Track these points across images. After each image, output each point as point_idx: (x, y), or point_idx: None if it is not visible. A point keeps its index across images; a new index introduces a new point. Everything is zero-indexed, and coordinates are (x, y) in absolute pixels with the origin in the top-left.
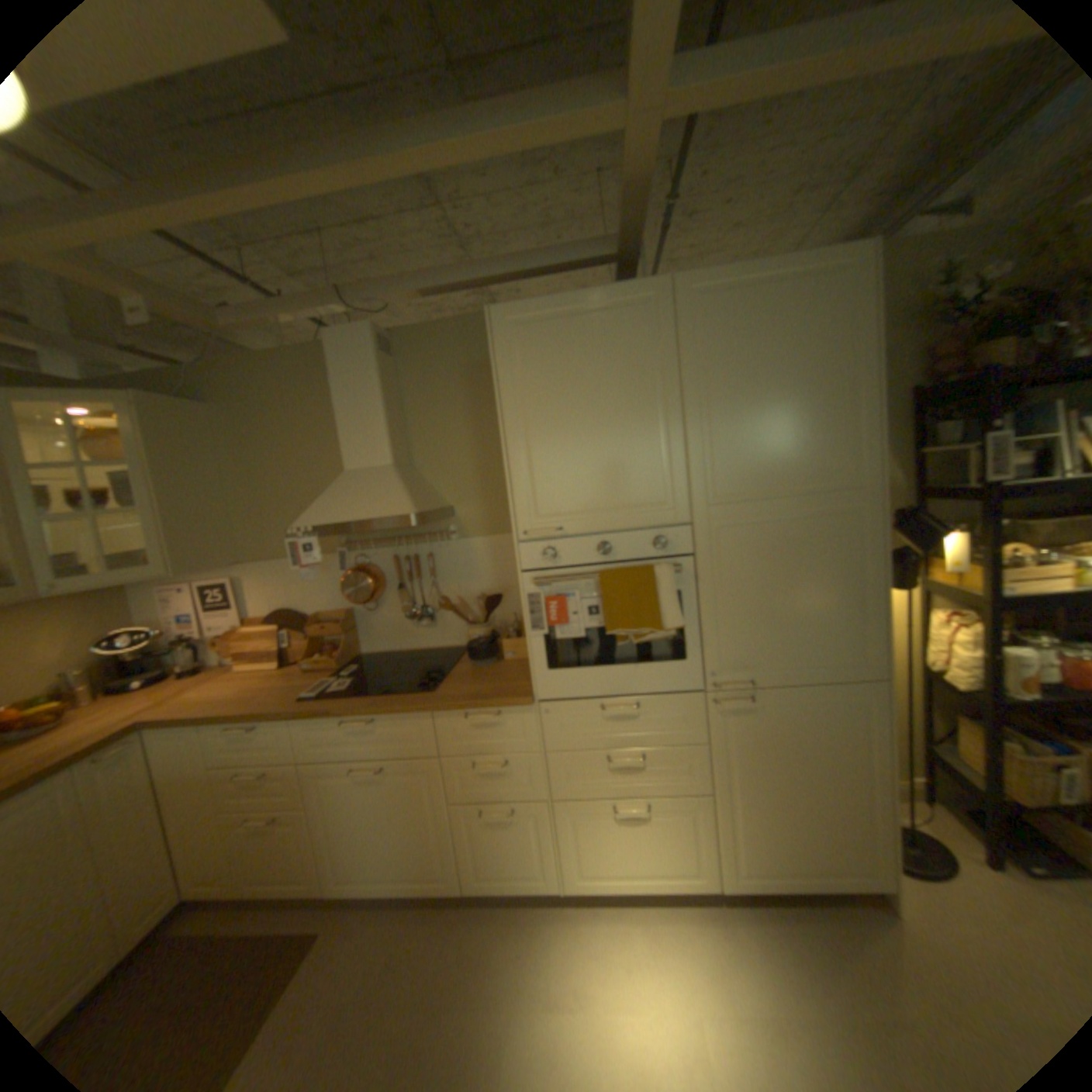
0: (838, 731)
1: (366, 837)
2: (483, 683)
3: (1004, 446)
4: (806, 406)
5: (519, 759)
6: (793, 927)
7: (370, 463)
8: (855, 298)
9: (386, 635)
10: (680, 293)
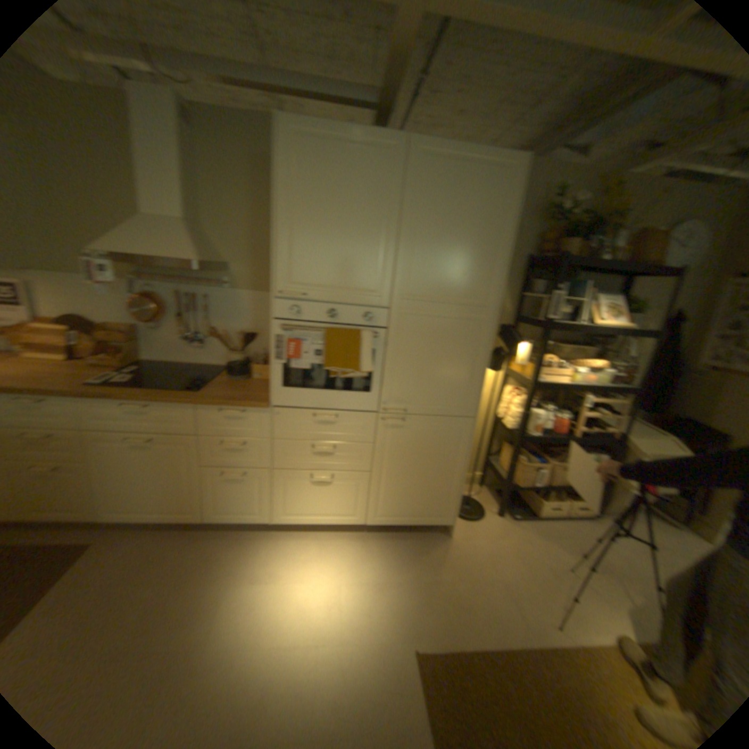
0: (442, 441)
1: (130, 485)
2: (232, 391)
3: (559, 300)
4: (466, 250)
5: (251, 442)
6: (397, 541)
7: (157, 212)
8: (507, 189)
9: (158, 350)
10: (409, 150)
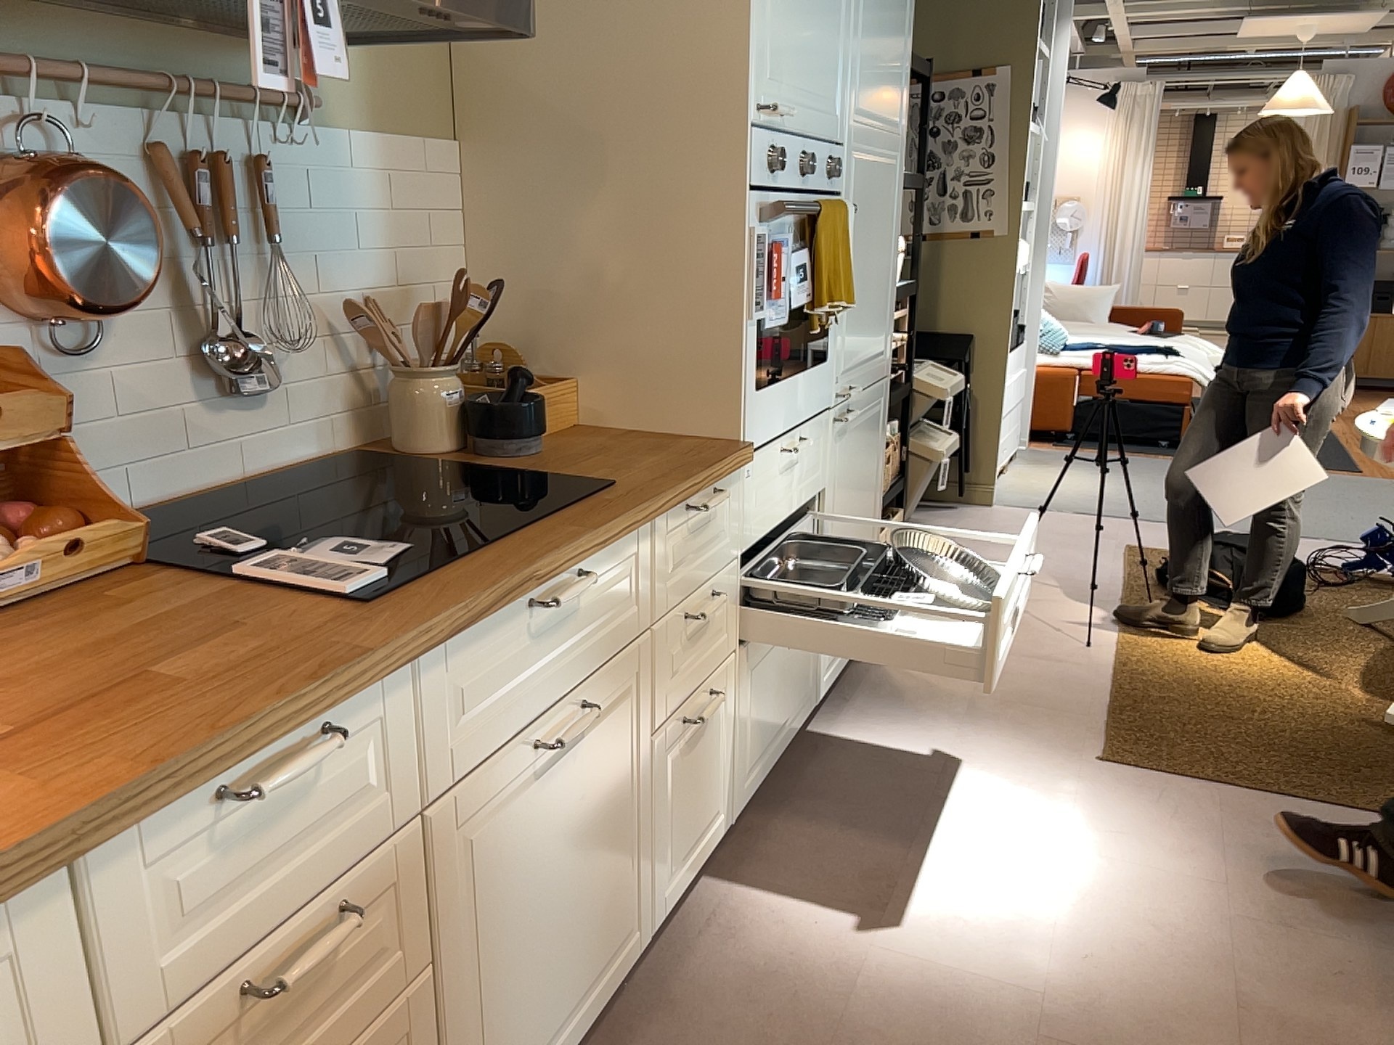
0: (872, 442)
1: (541, 928)
2: (629, 457)
3: None
4: (894, 16)
5: (721, 582)
6: (849, 705)
7: None
8: None
9: (114, 450)
10: None
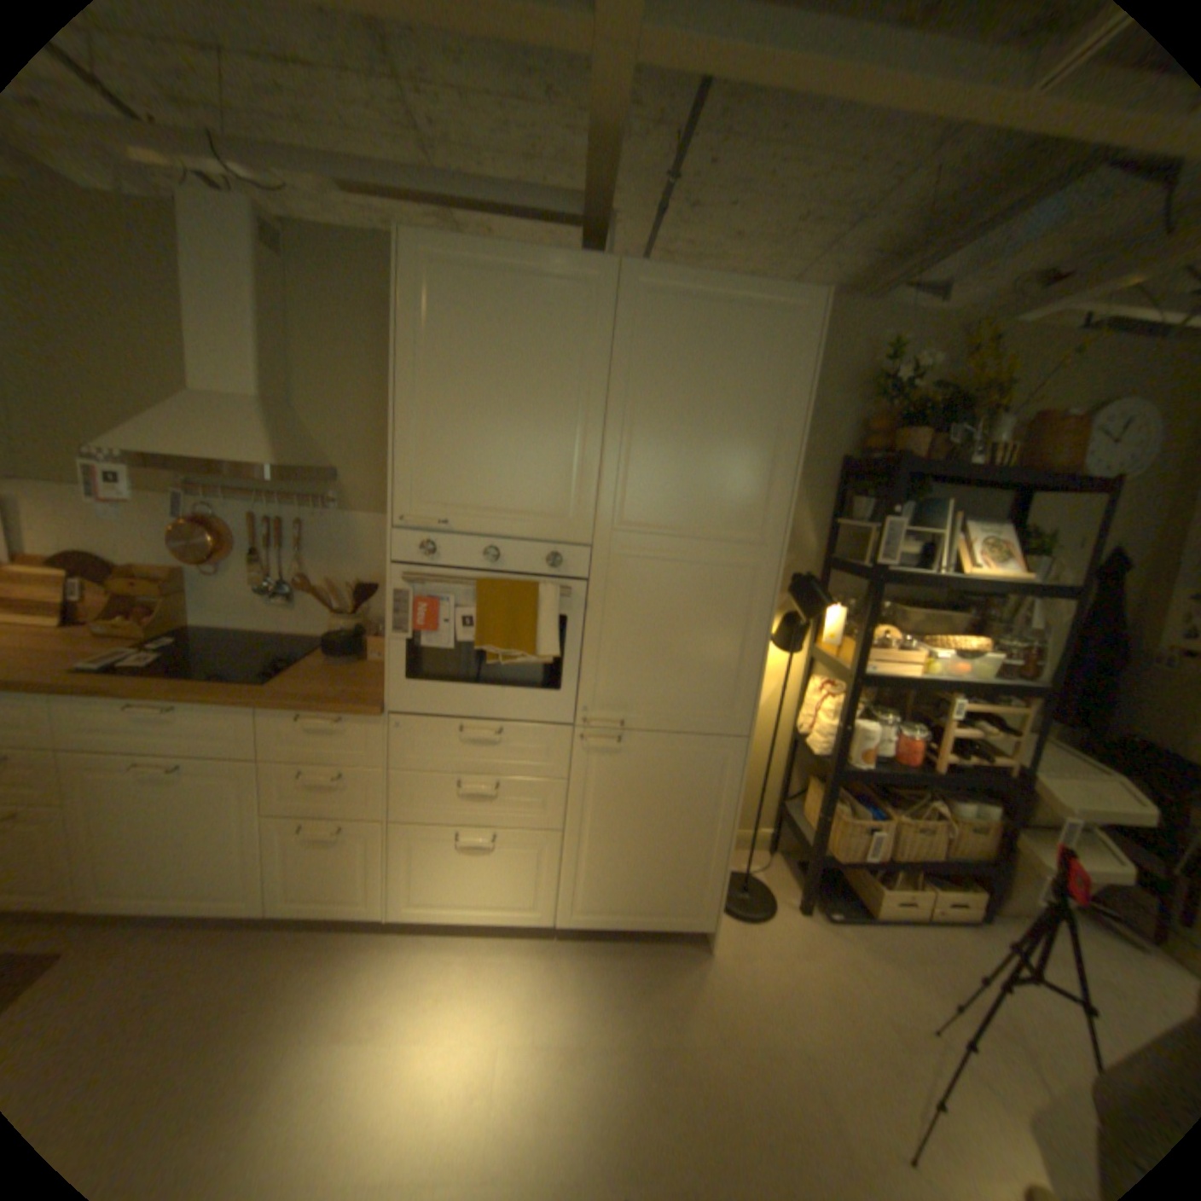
0: (692, 780)
1: (145, 845)
2: (328, 684)
3: (900, 533)
4: (727, 448)
5: (354, 774)
6: (614, 960)
7: (224, 389)
8: (796, 346)
9: (223, 609)
10: (625, 284)
